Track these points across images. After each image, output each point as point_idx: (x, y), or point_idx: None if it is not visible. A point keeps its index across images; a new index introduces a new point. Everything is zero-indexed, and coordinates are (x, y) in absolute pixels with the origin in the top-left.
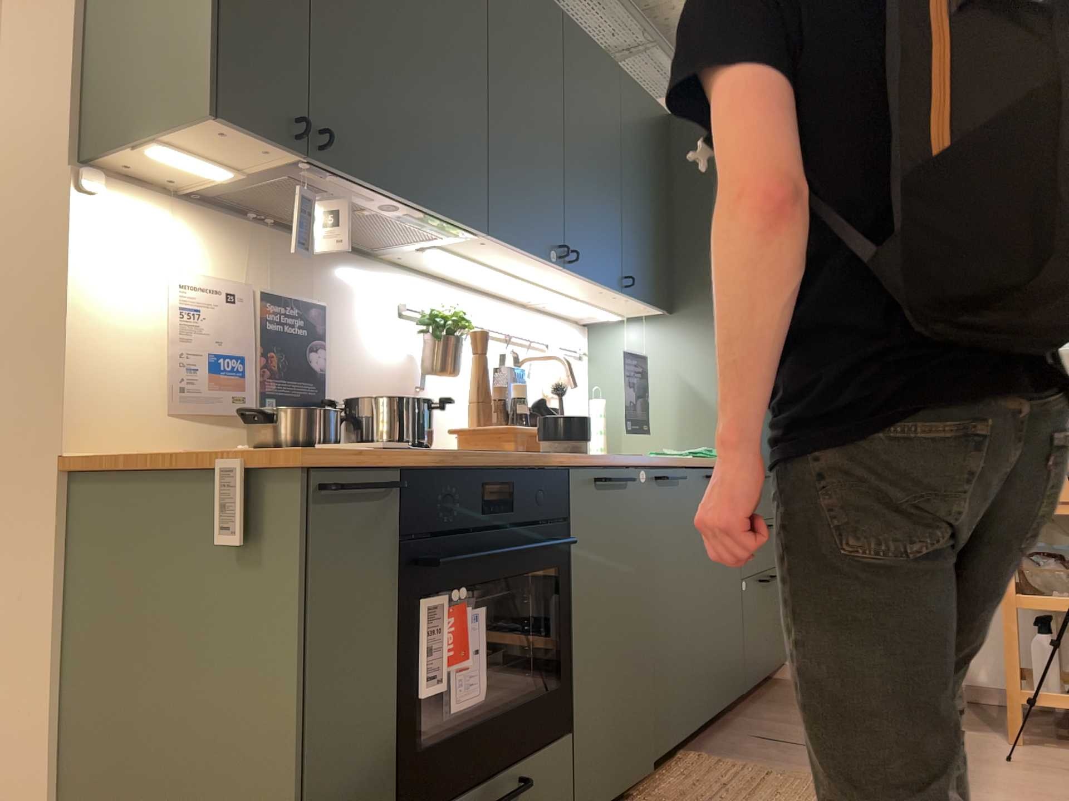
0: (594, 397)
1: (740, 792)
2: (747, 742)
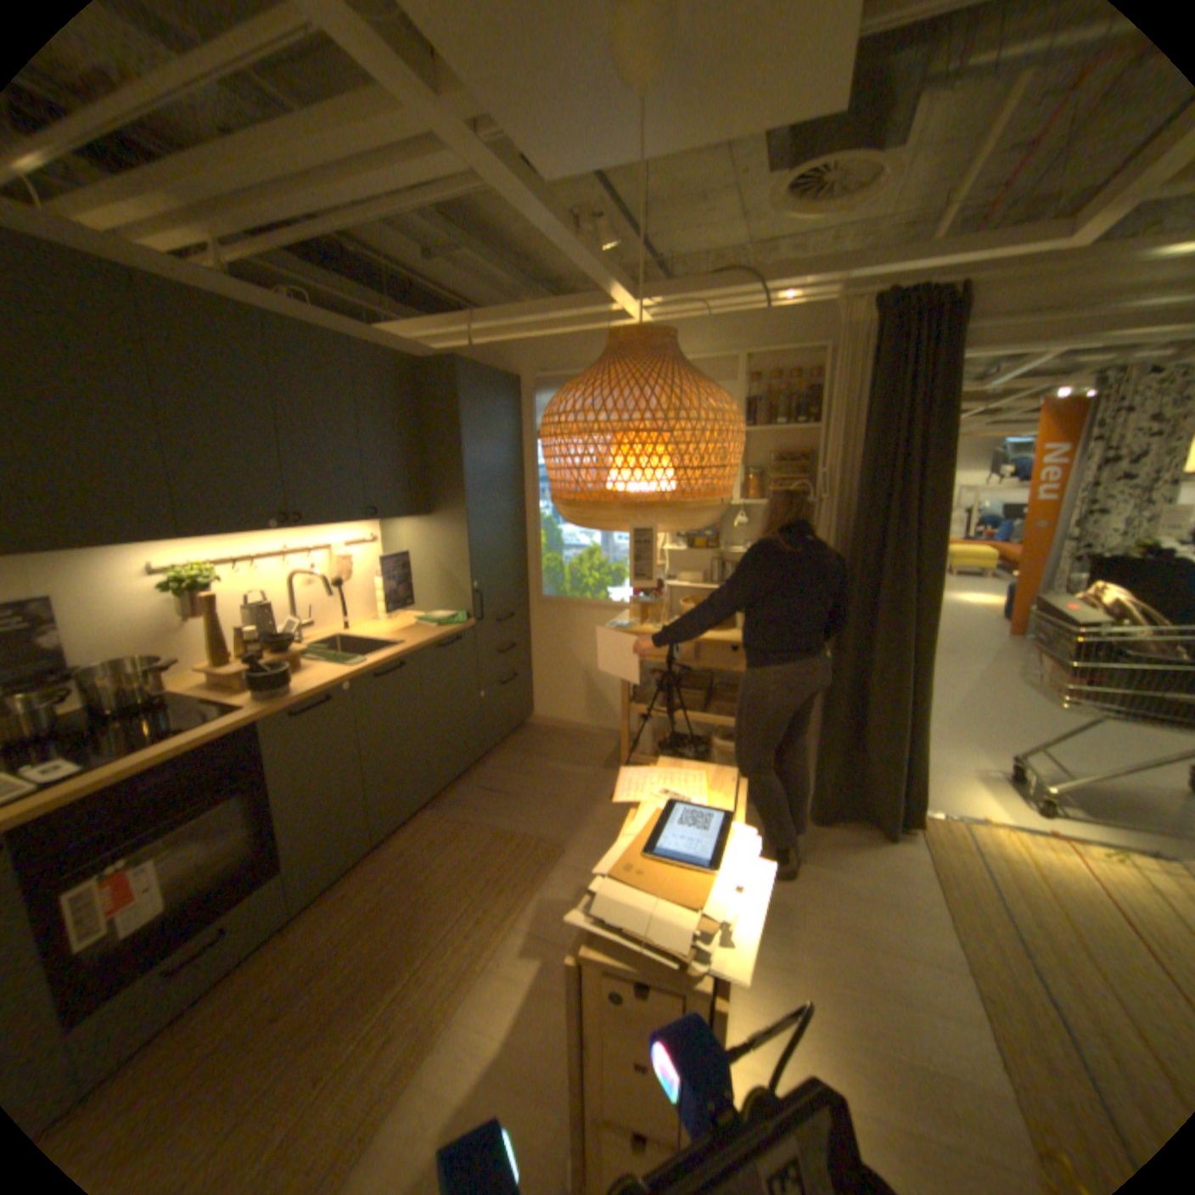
0: (376, 576)
1: (435, 851)
2: (470, 796)
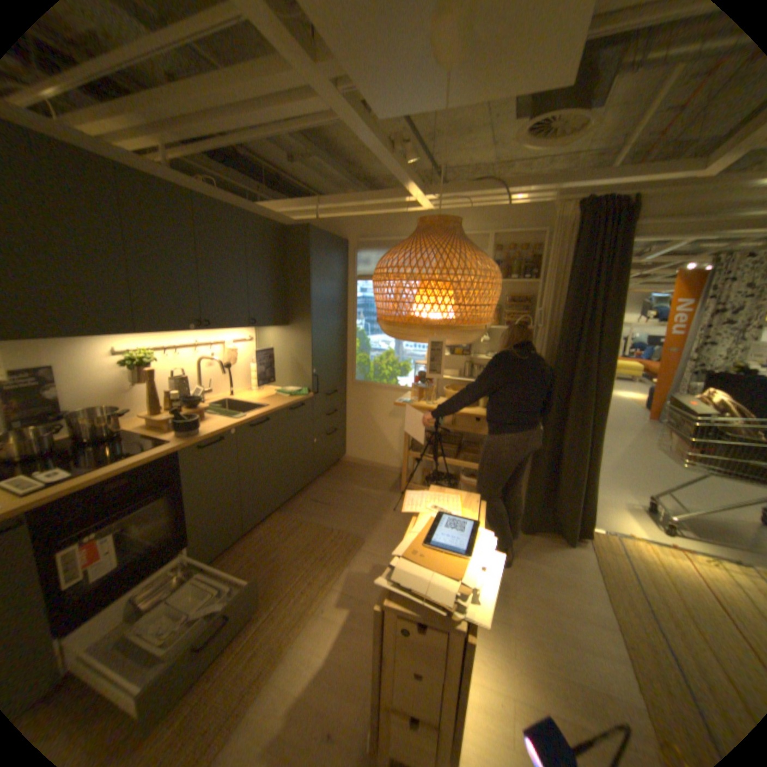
0: (252, 362)
1: (283, 537)
2: (304, 504)
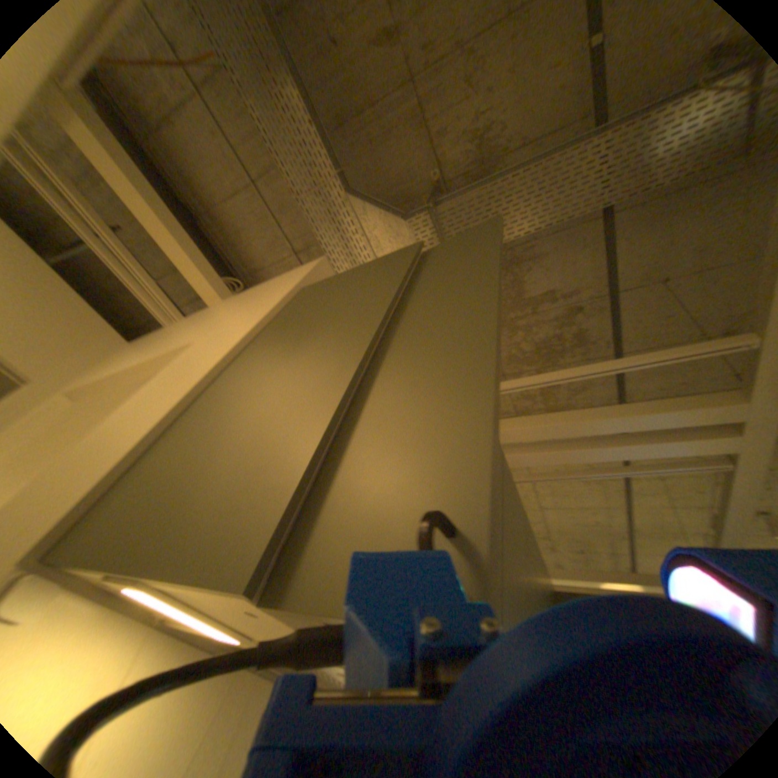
0: None
1: None
2: None
